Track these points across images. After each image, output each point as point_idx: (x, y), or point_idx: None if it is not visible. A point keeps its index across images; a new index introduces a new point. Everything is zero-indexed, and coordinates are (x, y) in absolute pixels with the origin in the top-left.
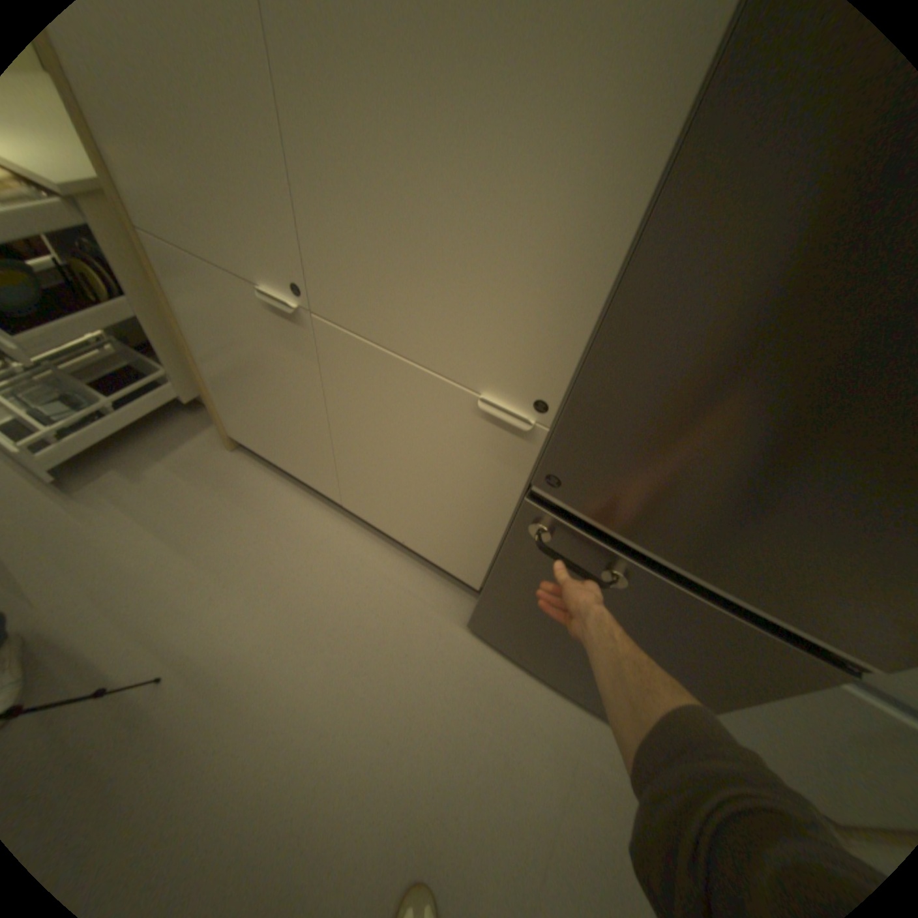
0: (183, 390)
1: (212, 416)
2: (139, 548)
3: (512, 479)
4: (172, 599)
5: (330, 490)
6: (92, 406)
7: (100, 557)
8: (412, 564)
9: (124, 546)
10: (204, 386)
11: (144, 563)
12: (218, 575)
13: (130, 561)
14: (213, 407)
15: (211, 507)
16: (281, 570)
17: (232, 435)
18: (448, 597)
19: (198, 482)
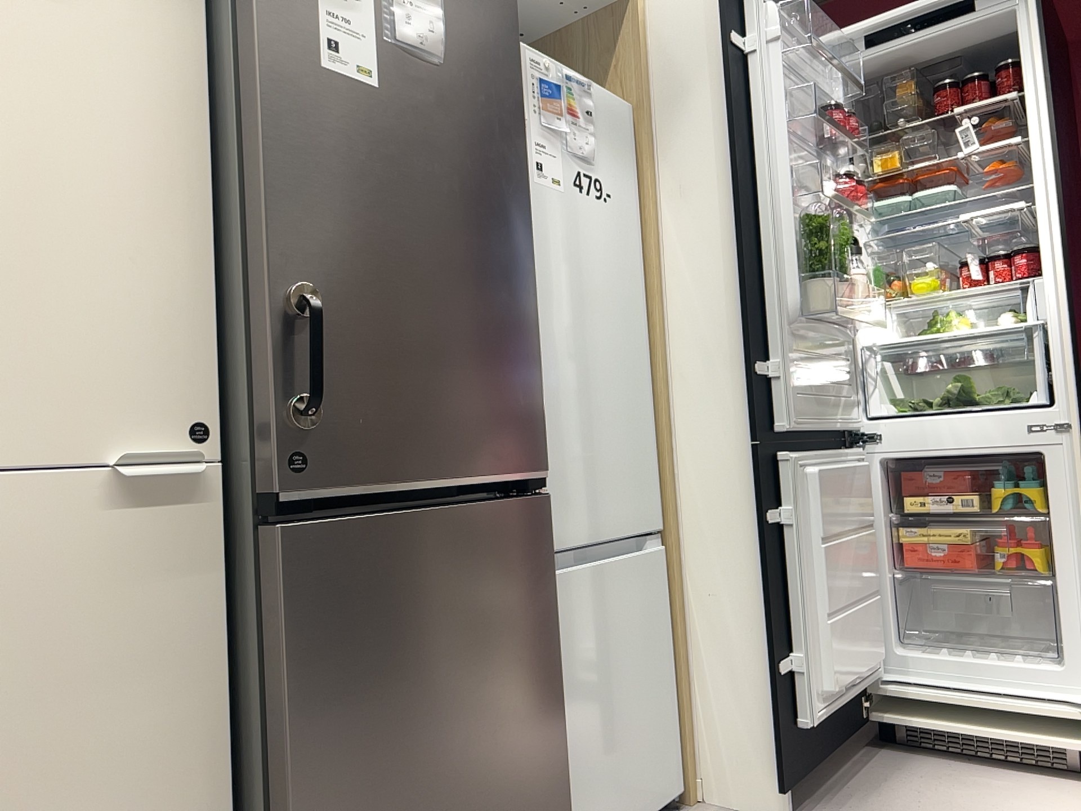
0: None
1: None
2: None
3: (199, 604)
4: None
5: None
6: None
7: None
8: None
9: None
10: None
11: None
12: None
13: None
14: None
15: None
16: None
17: None
18: None
19: None
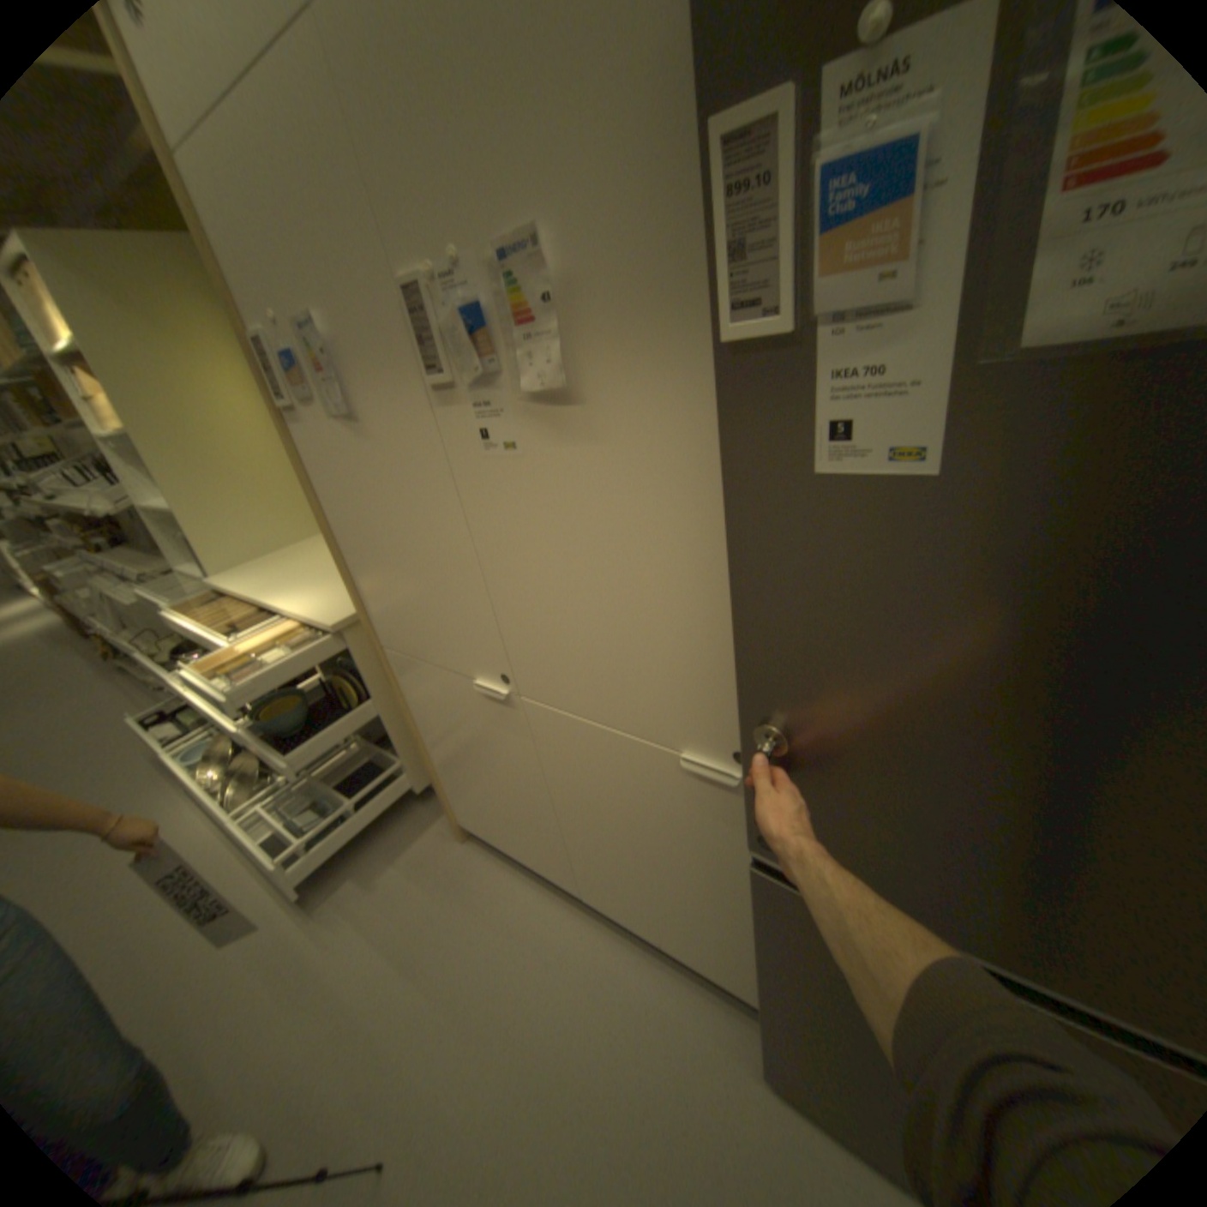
0: (416, 779)
1: (442, 806)
2: (367, 977)
3: (745, 845)
4: (397, 1046)
5: (565, 881)
6: (336, 811)
7: (330, 991)
8: (677, 981)
9: (354, 975)
10: (434, 775)
11: (372, 997)
12: (446, 1009)
13: (358, 995)
14: (443, 795)
15: (440, 917)
16: (516, 999)
17: (461, 824)
18: (732, 1032)
19: (428, 886)
